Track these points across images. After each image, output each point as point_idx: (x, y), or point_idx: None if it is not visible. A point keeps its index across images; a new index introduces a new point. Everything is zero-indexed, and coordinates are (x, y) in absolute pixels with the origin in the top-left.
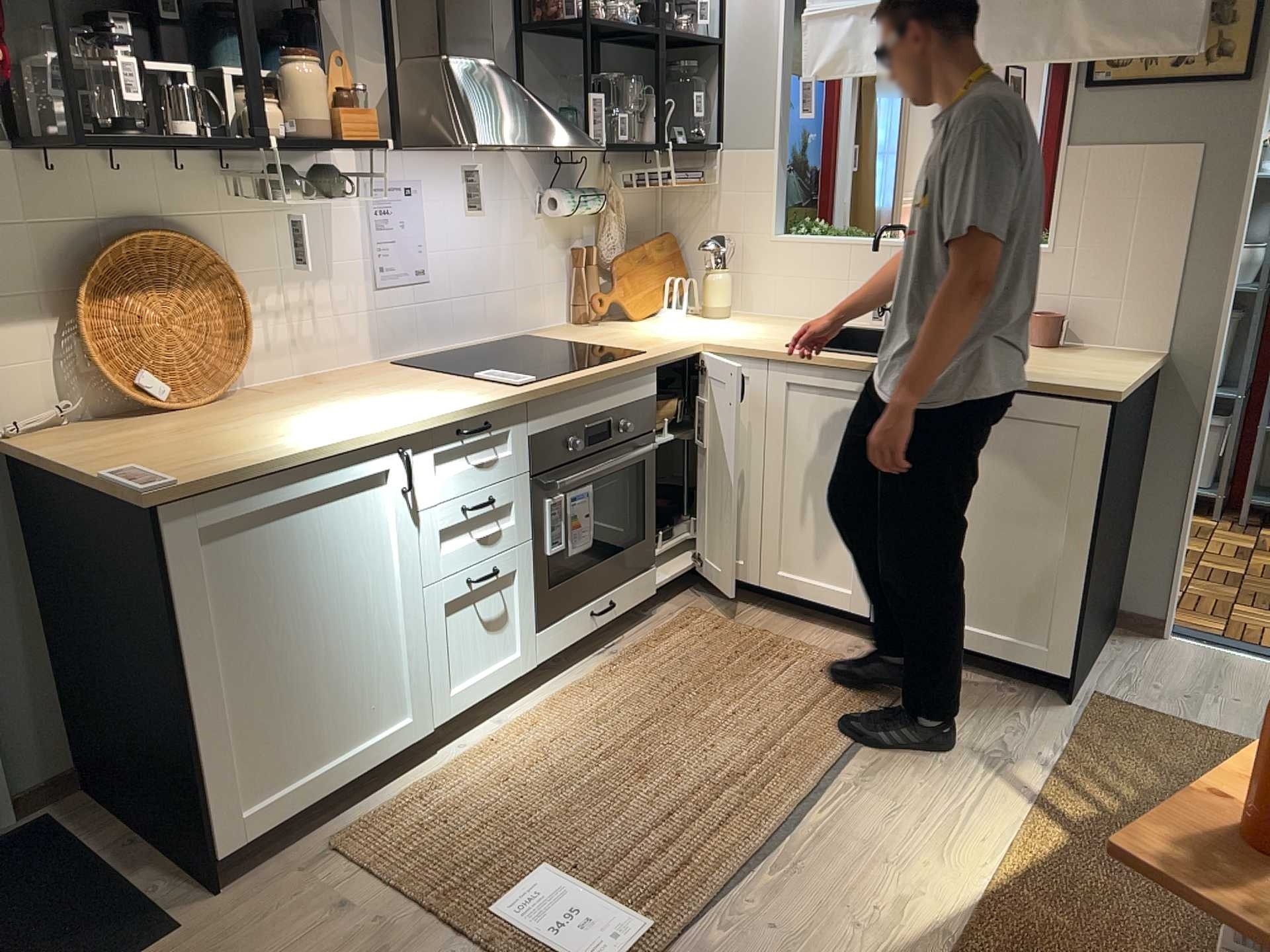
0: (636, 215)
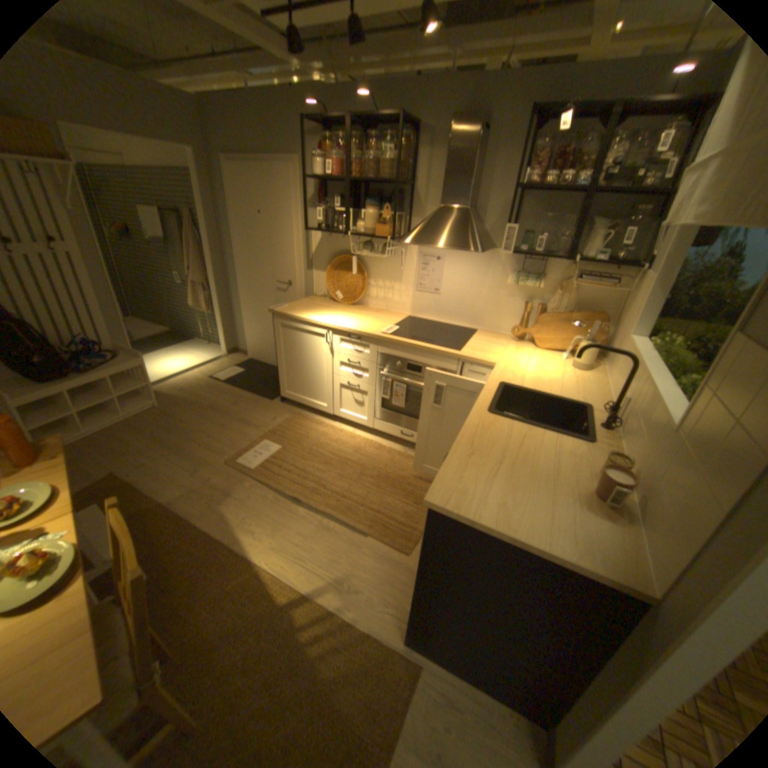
0: (596, 298)
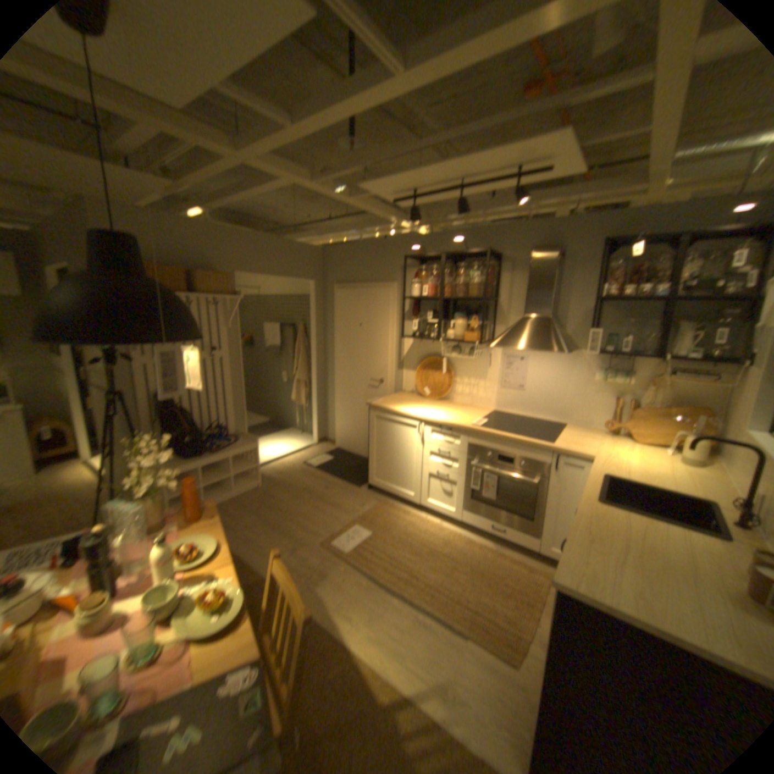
0: (695, 394)
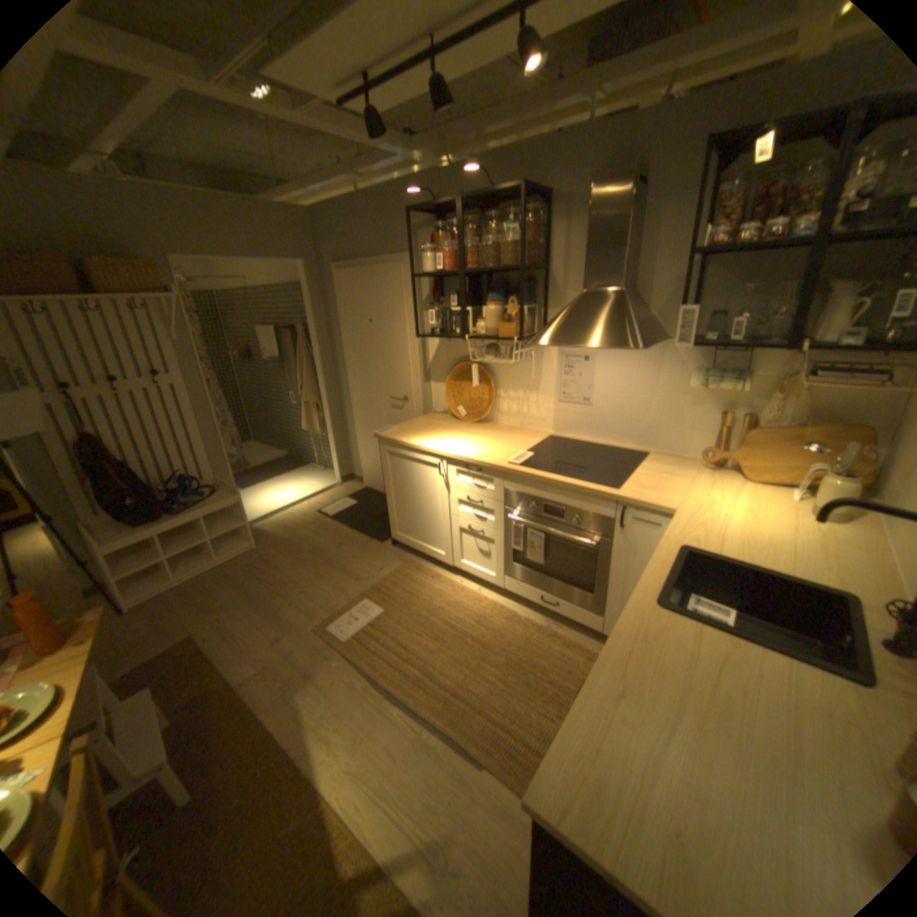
0: (848, 401)
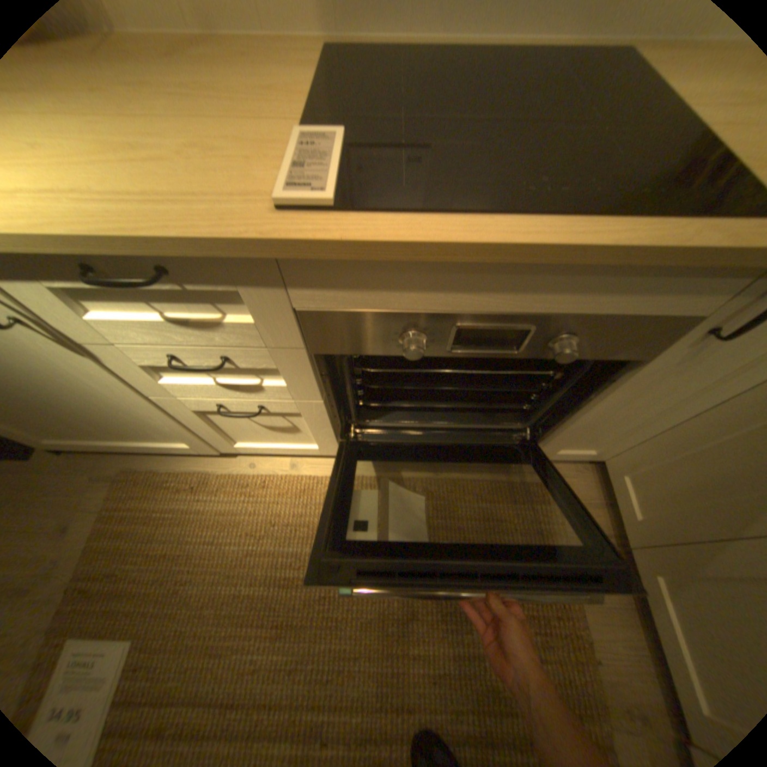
0: None
